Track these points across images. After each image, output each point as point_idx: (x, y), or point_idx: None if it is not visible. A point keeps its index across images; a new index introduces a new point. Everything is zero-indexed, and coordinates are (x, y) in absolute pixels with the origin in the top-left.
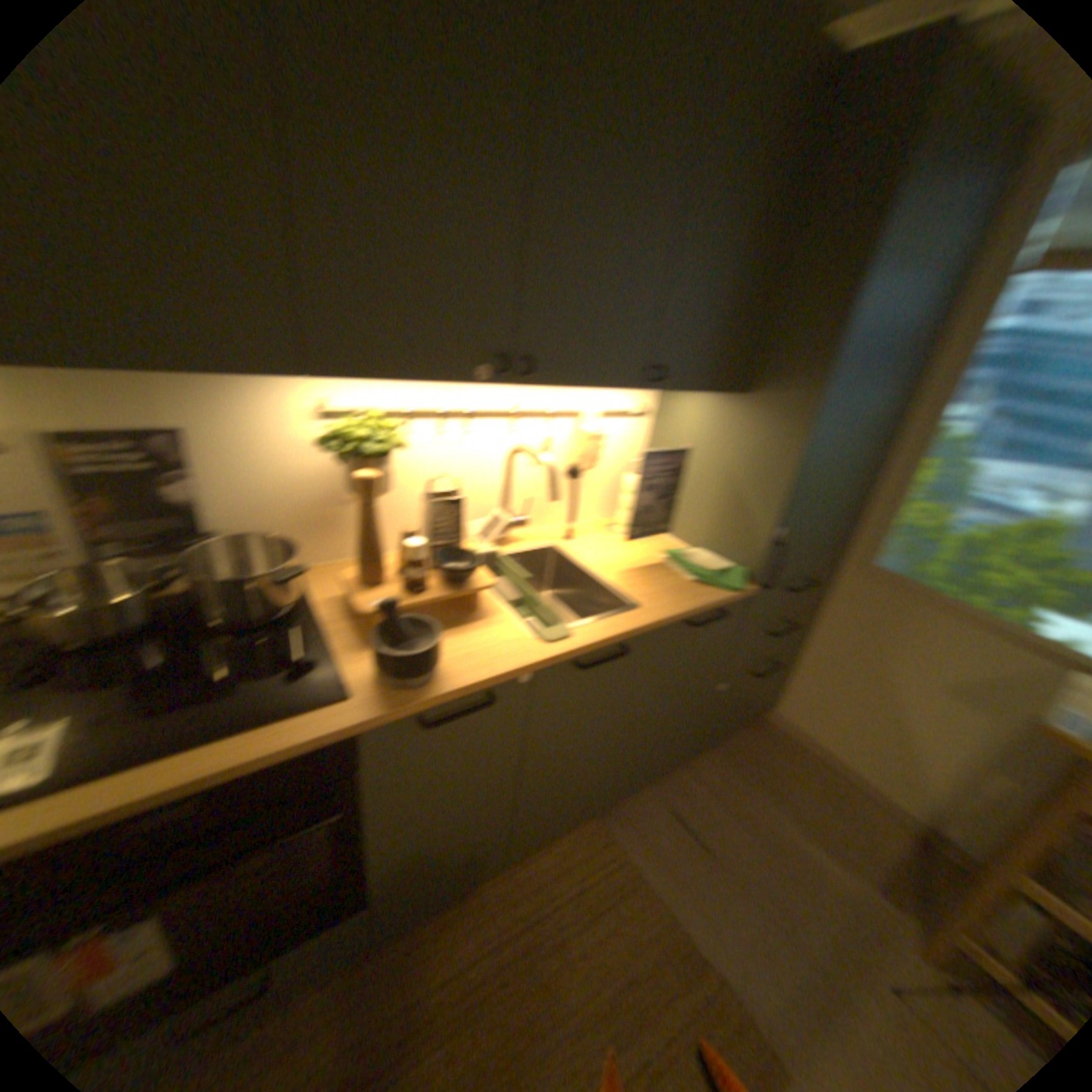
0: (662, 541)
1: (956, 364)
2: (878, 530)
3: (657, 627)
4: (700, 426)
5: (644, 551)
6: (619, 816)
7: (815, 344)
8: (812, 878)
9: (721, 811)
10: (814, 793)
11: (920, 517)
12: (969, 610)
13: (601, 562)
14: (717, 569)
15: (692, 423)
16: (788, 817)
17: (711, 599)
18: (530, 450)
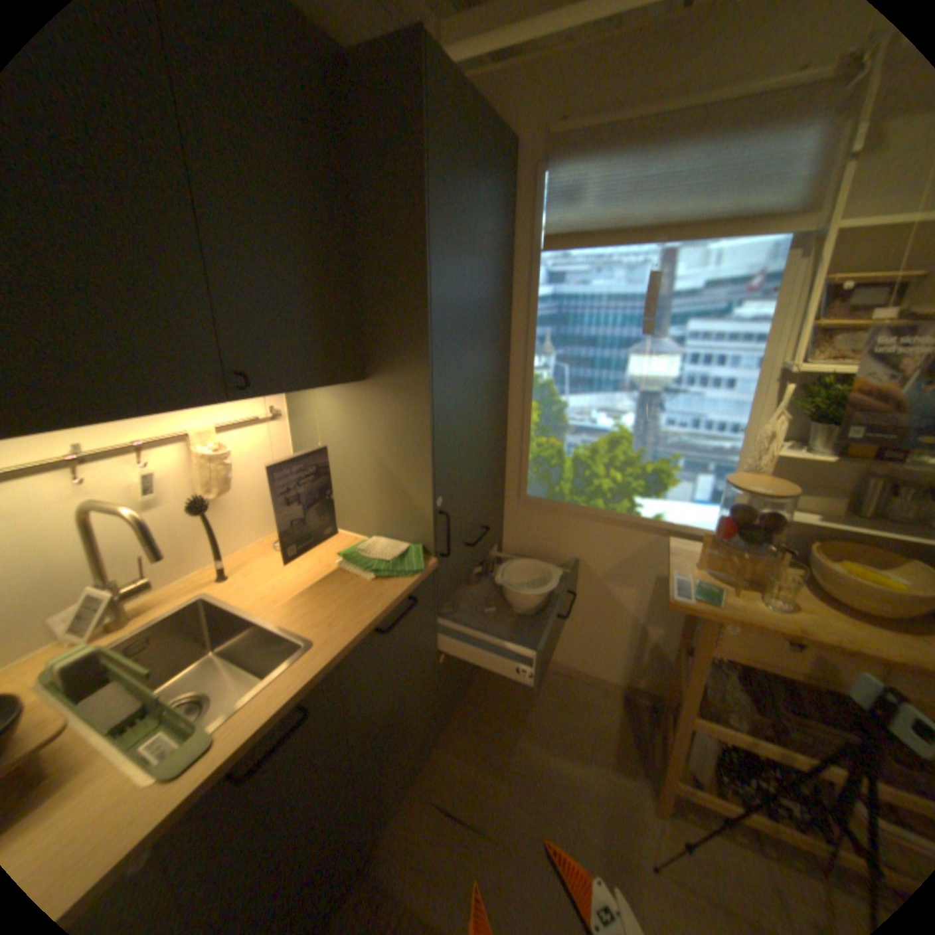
0: (337, 541)
1: (524, 327)
2: (517, 468)
3: (334, 664)
4: (334, 419)
5: (316, 563)
6: (380, 857)
7: (406, 325)
8: (566, 797)
9: (478, 777)
10: (545, 705)
11: (540, 450)
12: (594, 513)
13: (261, 600)
14: (392, 557)
15: (327, 418)
16: (533, 744)
17: (392, 595)
18: (99, 506)
